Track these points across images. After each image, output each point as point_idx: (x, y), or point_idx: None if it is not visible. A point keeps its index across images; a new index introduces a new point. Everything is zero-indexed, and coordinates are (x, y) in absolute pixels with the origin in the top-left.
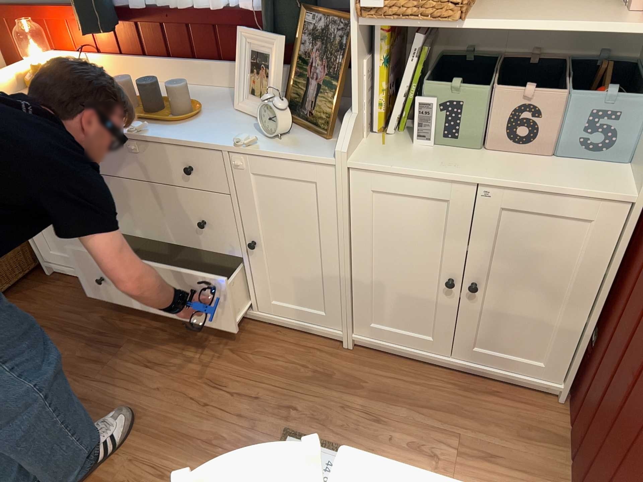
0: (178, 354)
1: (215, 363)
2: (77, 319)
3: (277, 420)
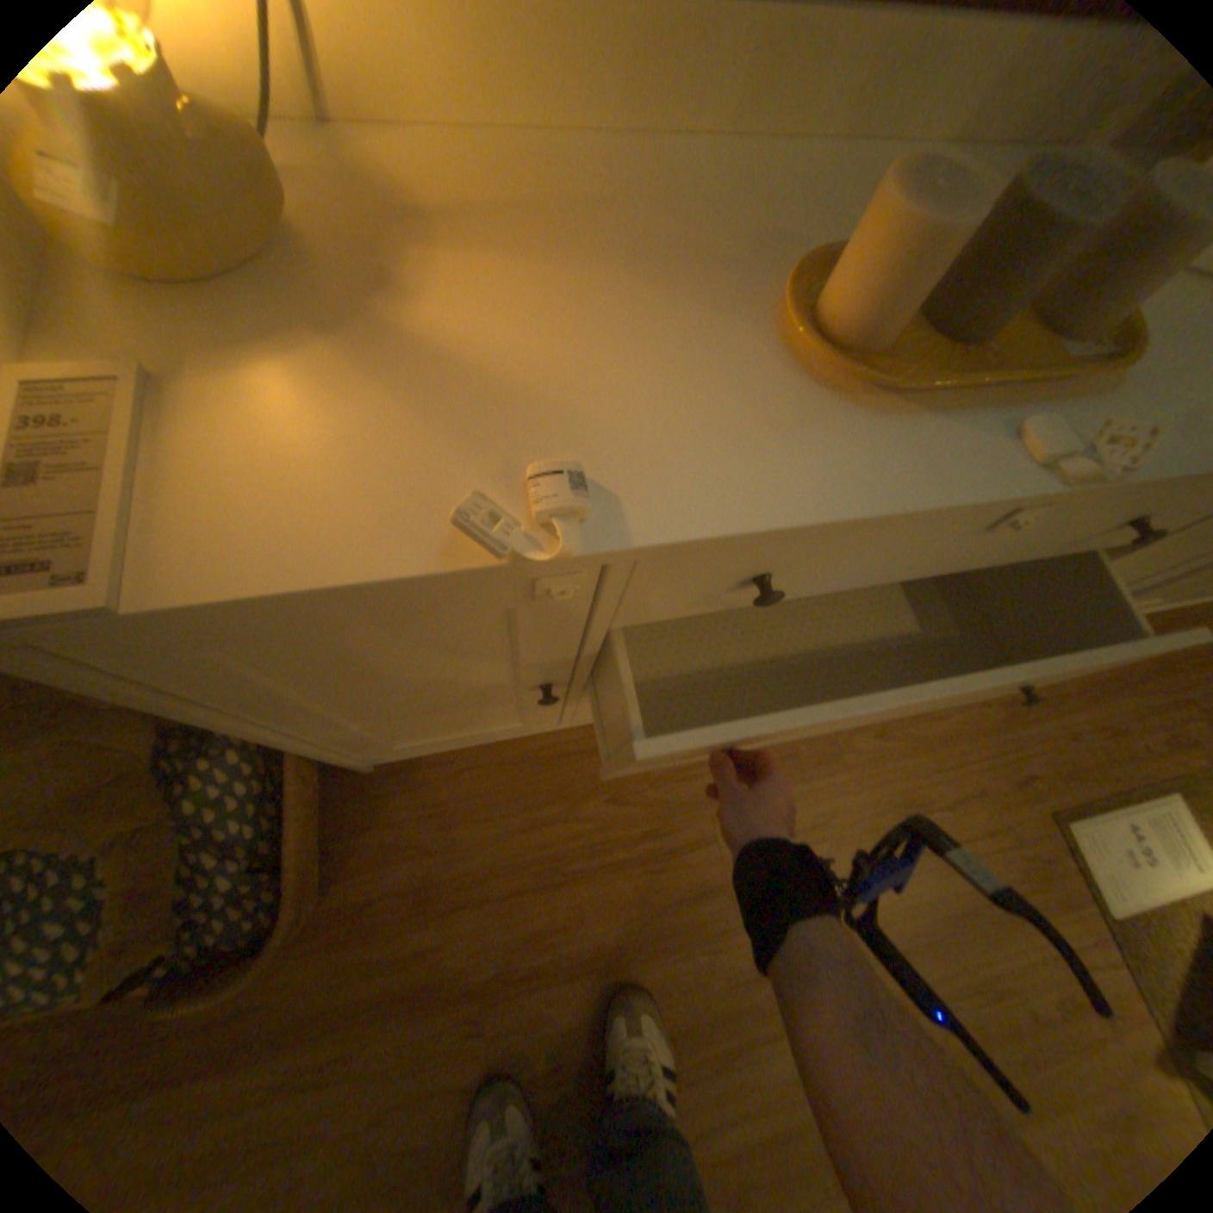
0: (818, 798)
1: (883, 778)
2: (563, 845)
3: (1037, 815)
